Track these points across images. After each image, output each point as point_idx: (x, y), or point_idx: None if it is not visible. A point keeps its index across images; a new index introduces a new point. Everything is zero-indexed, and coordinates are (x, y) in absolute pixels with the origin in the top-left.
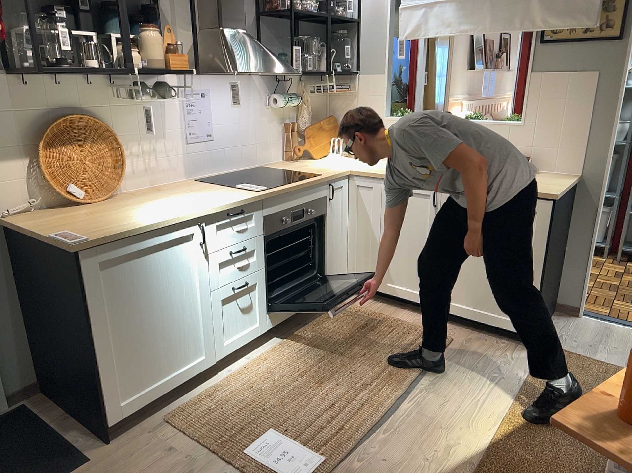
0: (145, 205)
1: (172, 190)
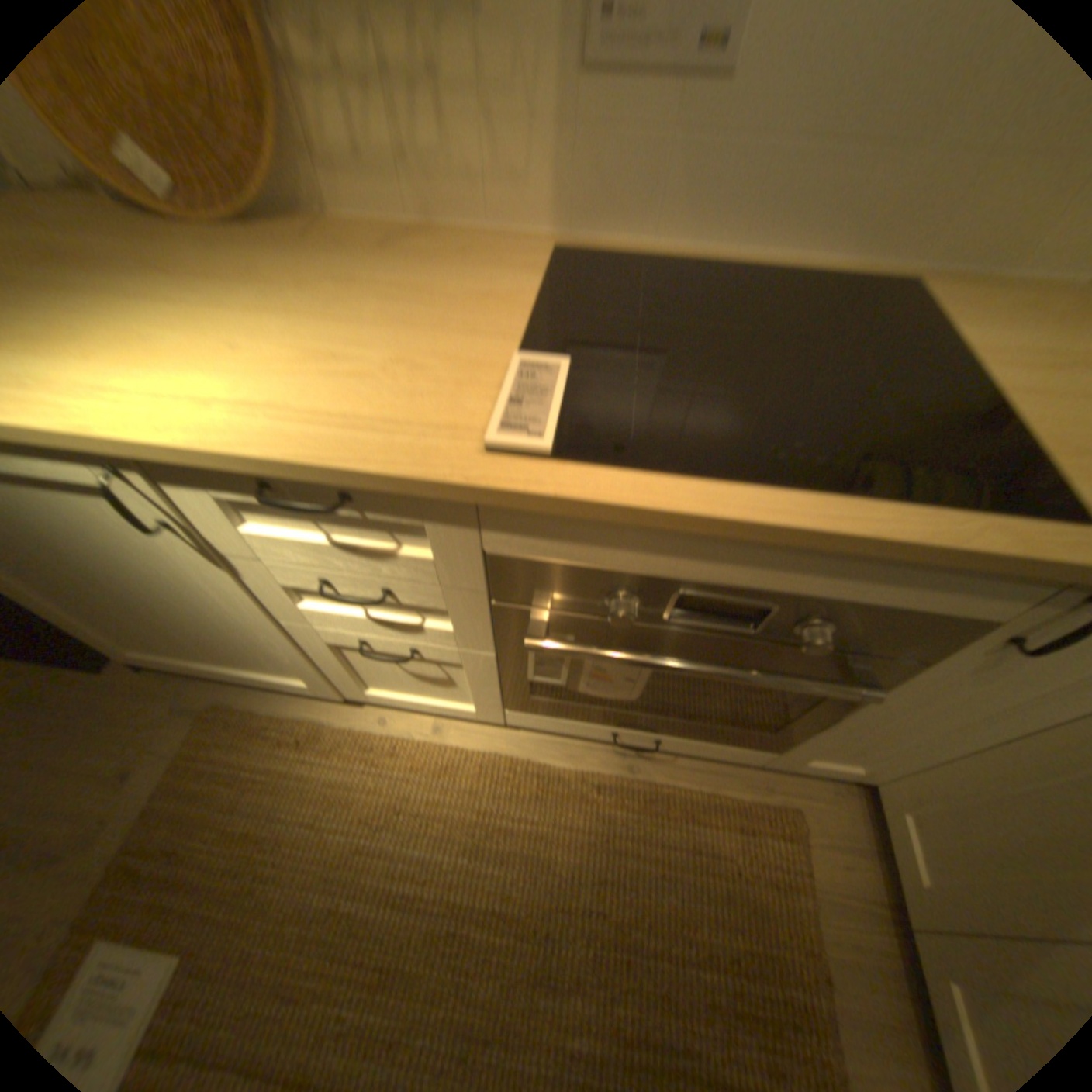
0: (172, 275)
1: (401, 250)
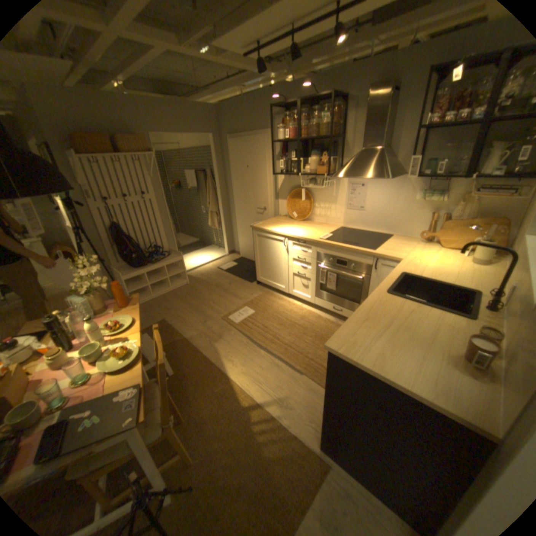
0: (295, 226)
1: (320, 226)
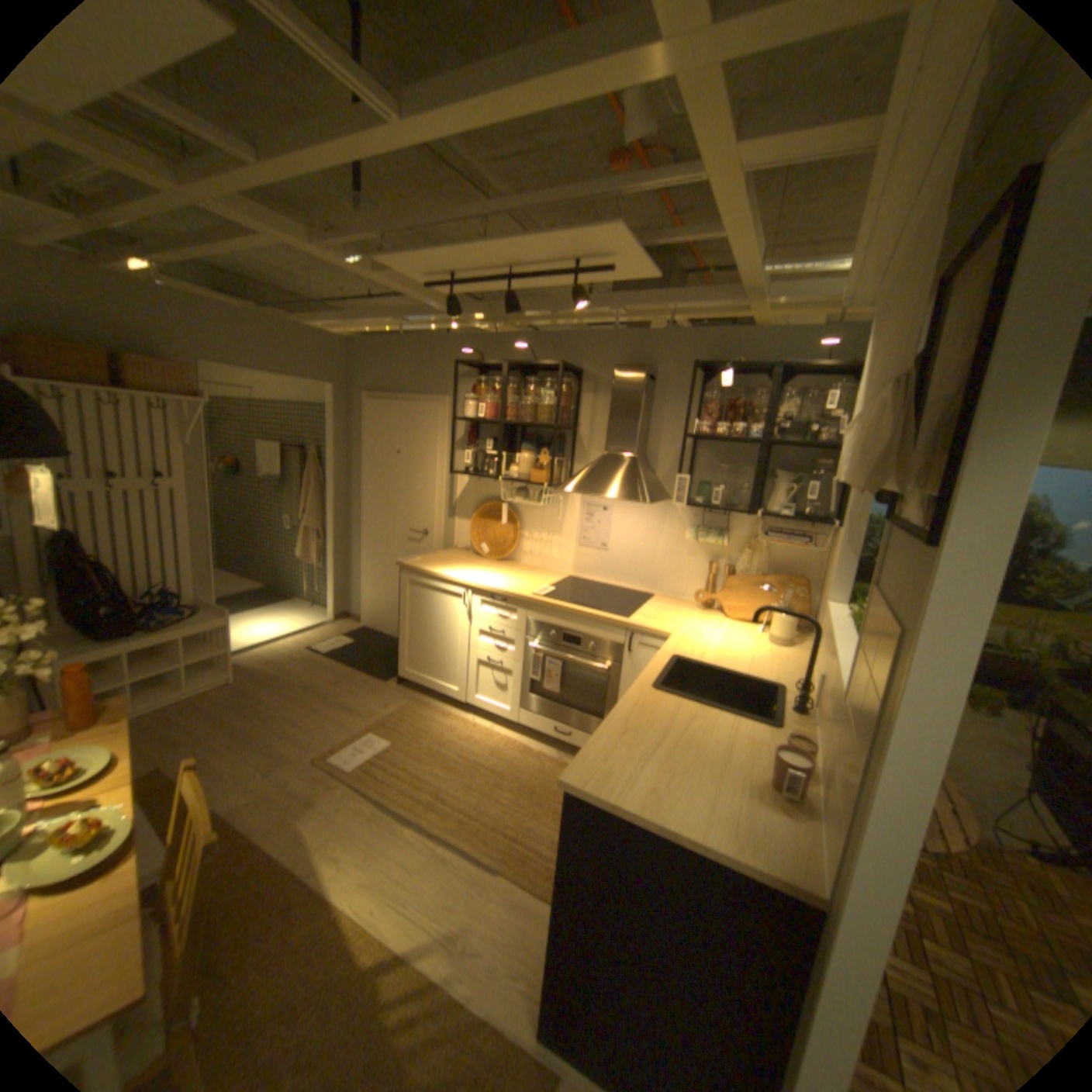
0: (485, 568)
1: (532, 572)
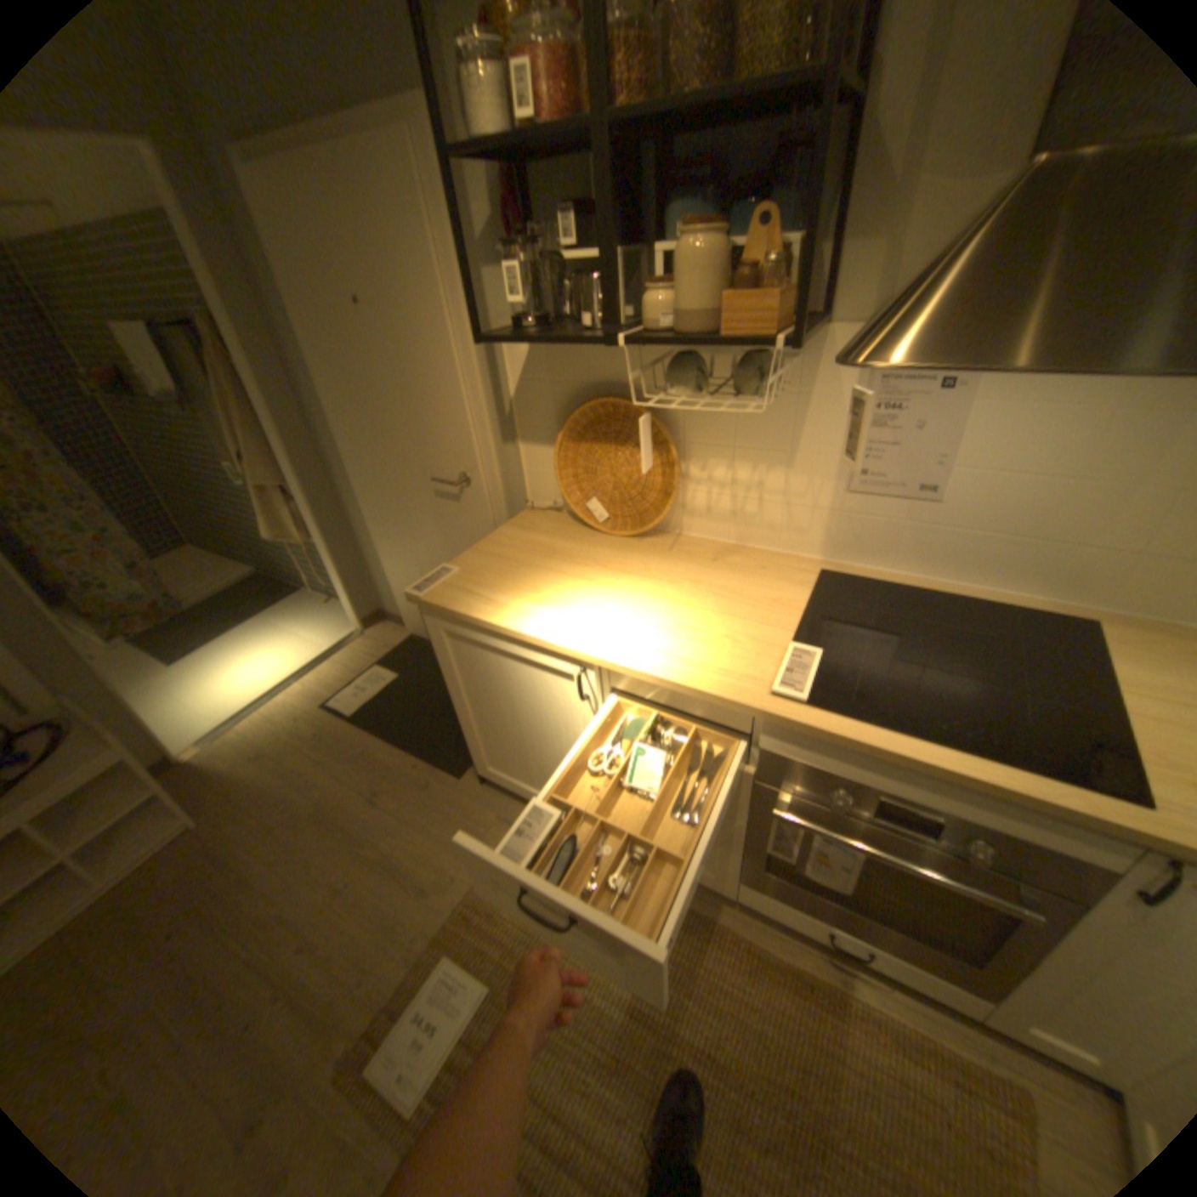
0: (613, 577)
1: (727, 570)
